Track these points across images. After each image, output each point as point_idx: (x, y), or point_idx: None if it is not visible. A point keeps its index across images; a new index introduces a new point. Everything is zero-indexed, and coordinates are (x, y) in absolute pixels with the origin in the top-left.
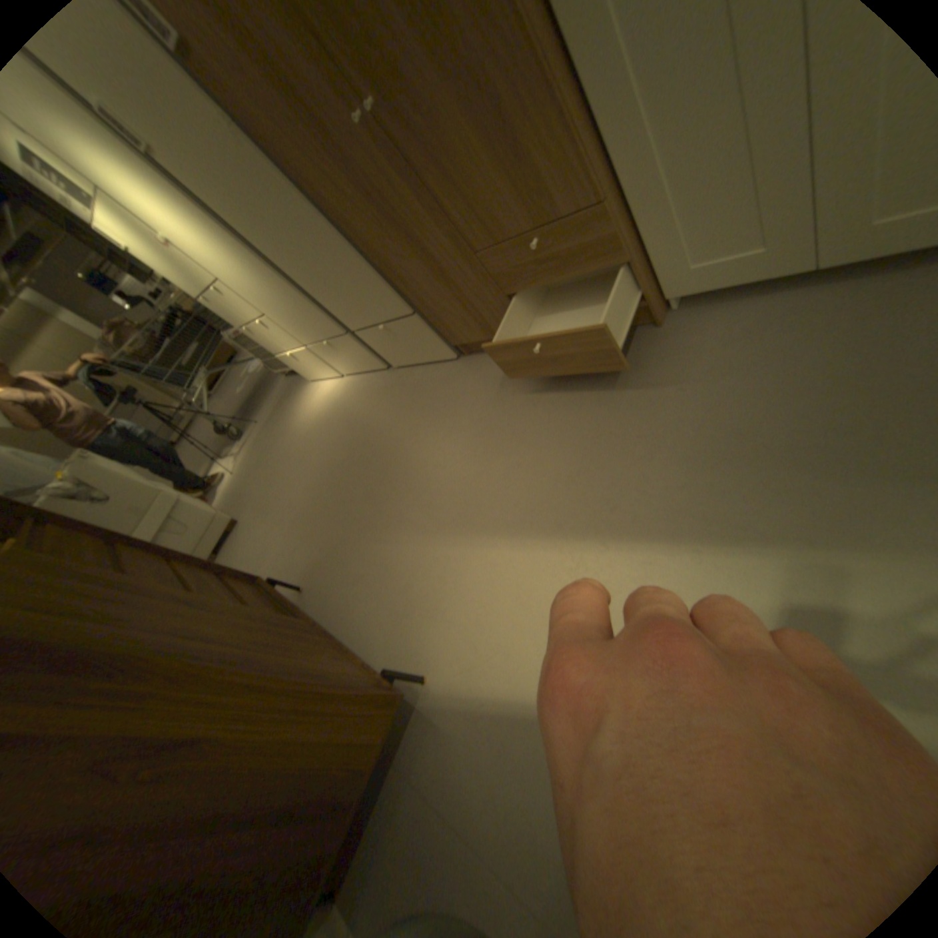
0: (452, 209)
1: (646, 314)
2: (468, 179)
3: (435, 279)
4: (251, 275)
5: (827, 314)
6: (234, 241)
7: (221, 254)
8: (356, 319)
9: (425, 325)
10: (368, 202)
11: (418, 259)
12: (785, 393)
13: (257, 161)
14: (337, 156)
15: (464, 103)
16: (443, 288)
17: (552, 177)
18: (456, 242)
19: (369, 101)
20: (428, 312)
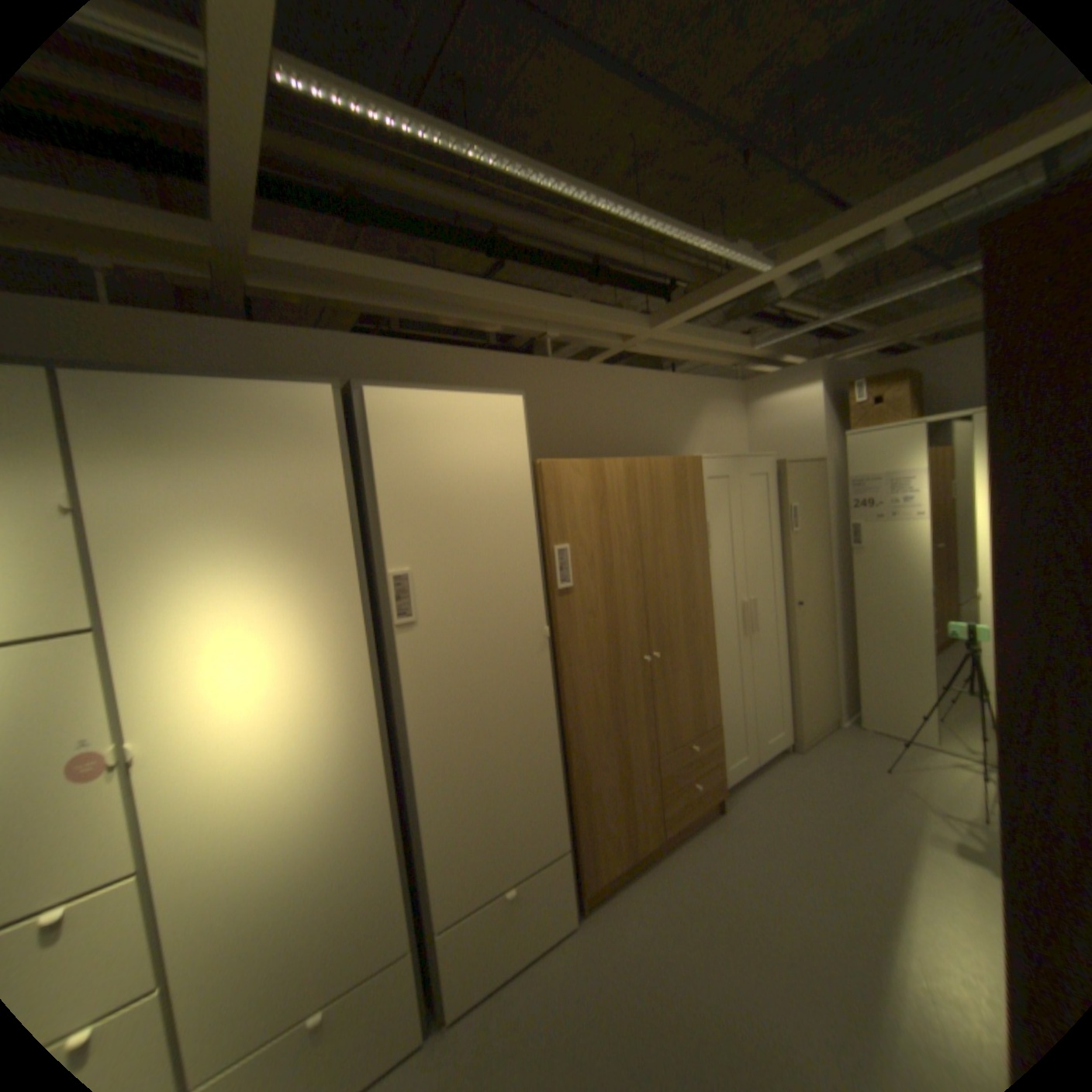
0: (659, 726)
1: (715, 810)
2: (675, 707)
3: (617, 794)
4: (315, 832)
5: (780, 785)
6: (376, 756)
7: (291, 788)
8: (468, 896)
9: (570, 871)
10: (610, 716)
11: (615, 772)
12: (820, 809)
13: (542, 668)
14: (613, 679)
15: (689, 670)
16: (618, 805)
17: (707, 711)
18: (650, 753)
19: (658, 655)
20: (580, 849)
